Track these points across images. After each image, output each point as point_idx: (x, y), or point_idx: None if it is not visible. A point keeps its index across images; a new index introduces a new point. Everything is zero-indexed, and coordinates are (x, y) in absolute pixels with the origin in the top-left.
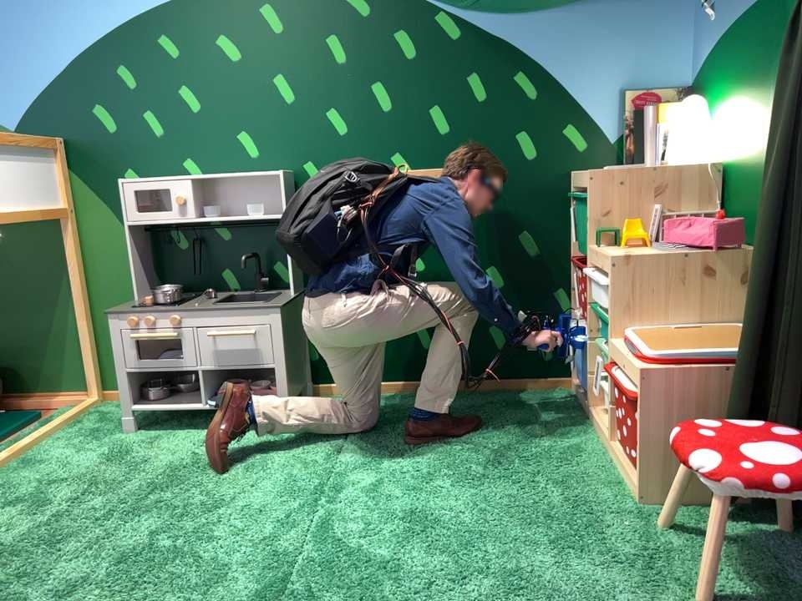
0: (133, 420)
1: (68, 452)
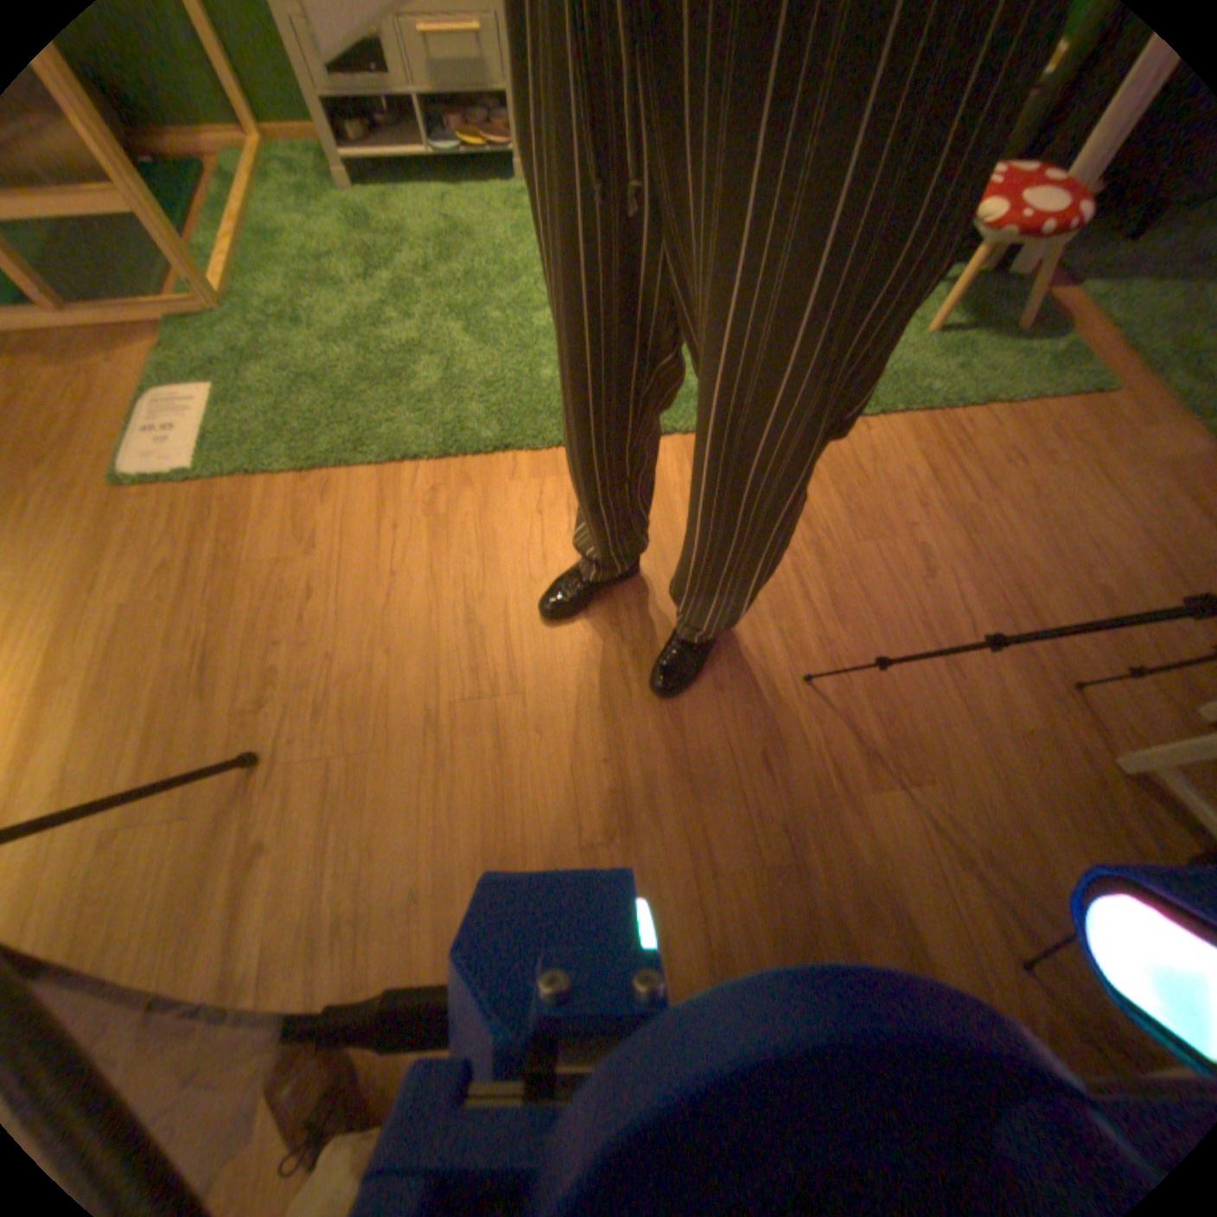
0: (342, 169)
1: (292, 216)
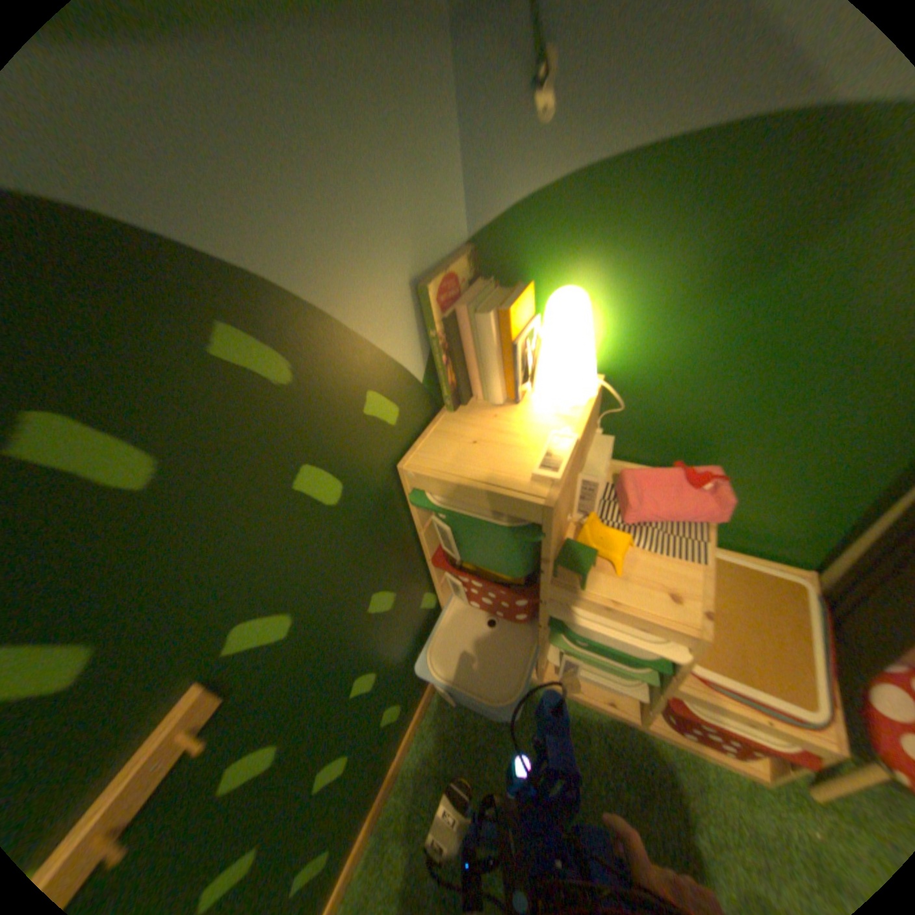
0: None
1: None
